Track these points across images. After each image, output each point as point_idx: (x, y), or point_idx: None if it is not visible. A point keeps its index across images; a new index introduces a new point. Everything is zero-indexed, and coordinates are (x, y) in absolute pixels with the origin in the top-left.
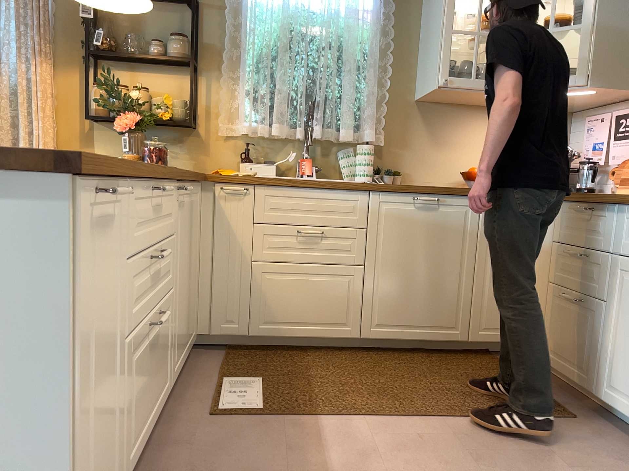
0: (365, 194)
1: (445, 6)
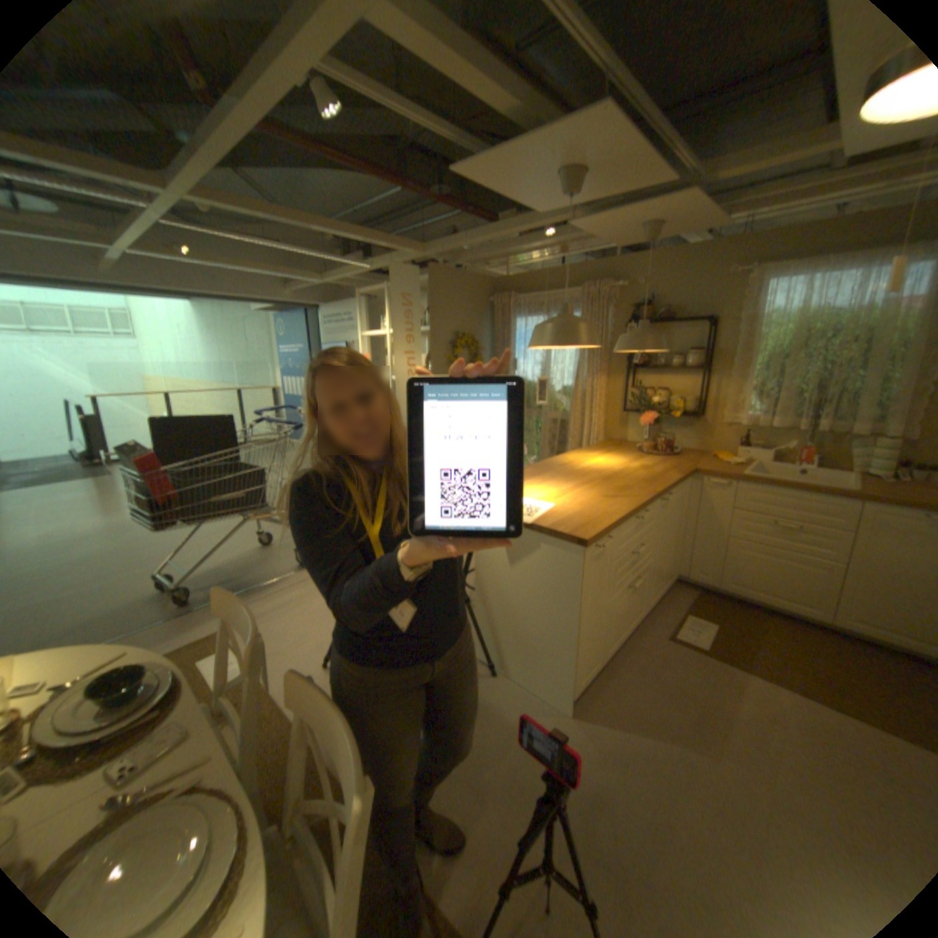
0: (857, 503)
1: None
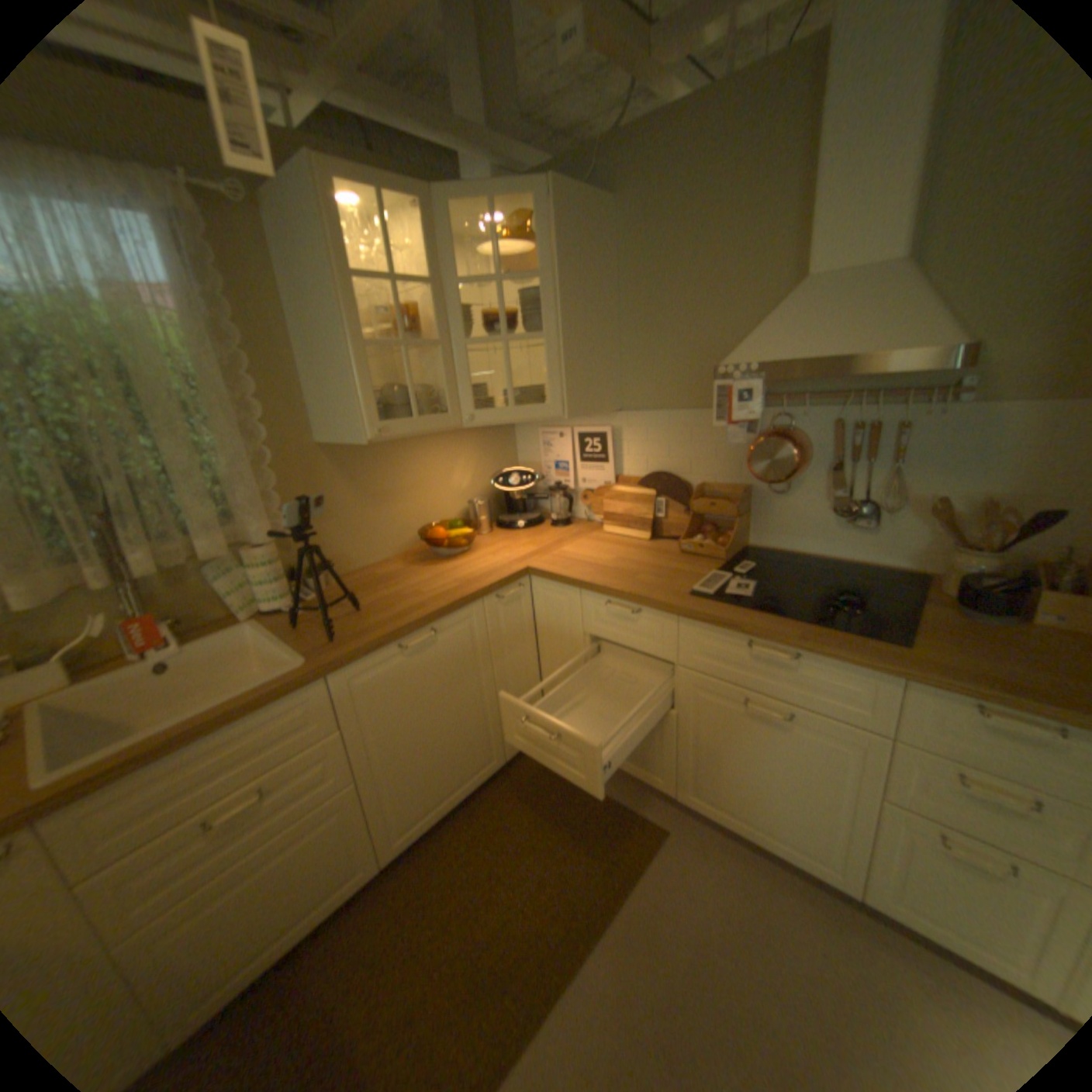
0: (319, 685)
1: (338, 298)
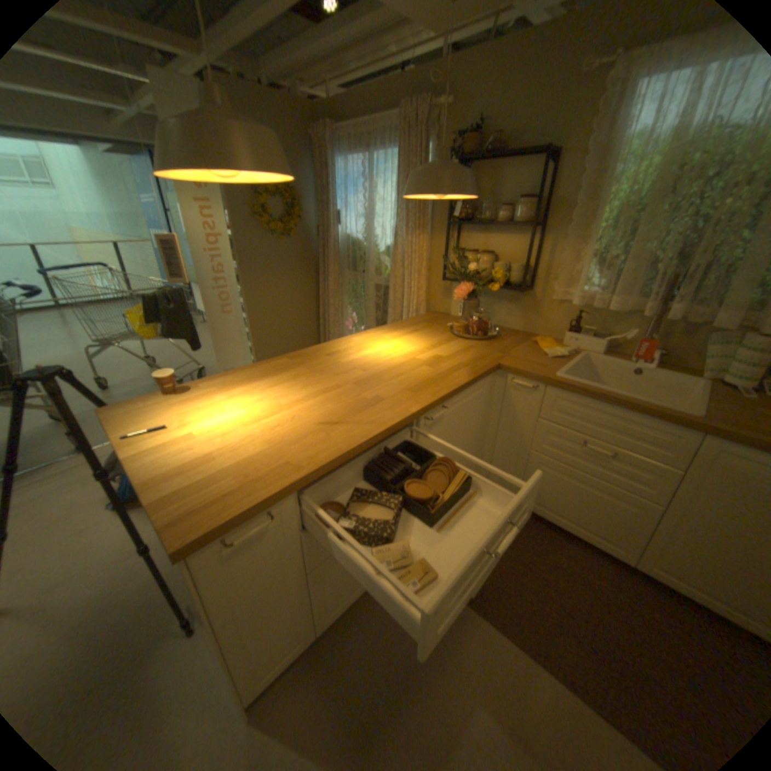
0: (698, 435)
1: None
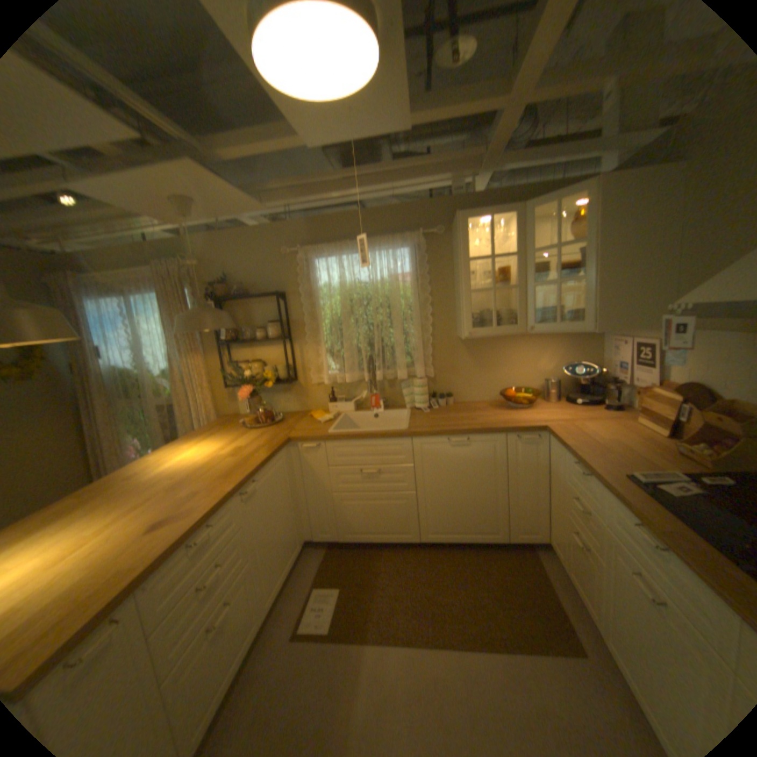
0: (408, 440)
1: (461, 272)
